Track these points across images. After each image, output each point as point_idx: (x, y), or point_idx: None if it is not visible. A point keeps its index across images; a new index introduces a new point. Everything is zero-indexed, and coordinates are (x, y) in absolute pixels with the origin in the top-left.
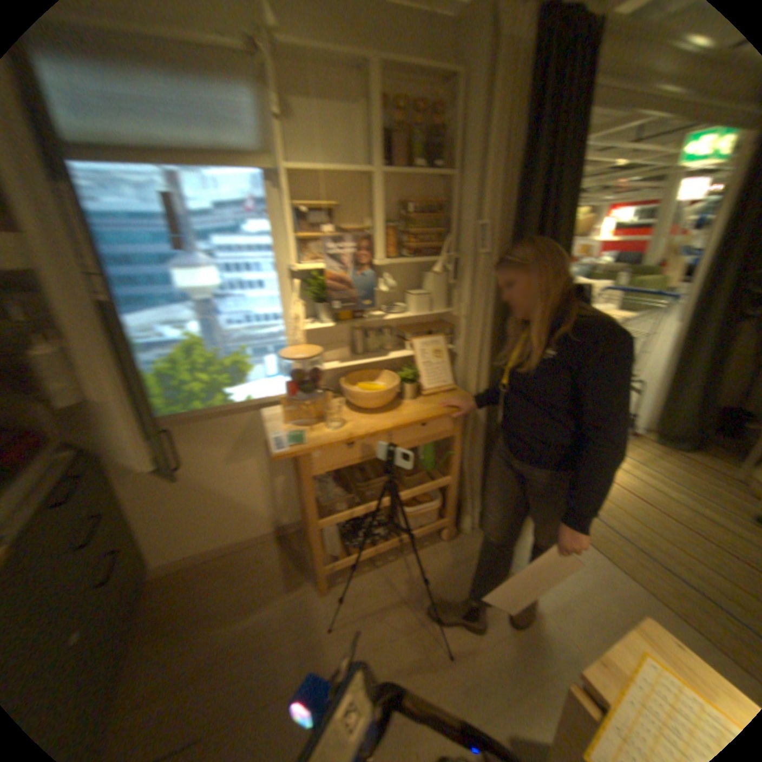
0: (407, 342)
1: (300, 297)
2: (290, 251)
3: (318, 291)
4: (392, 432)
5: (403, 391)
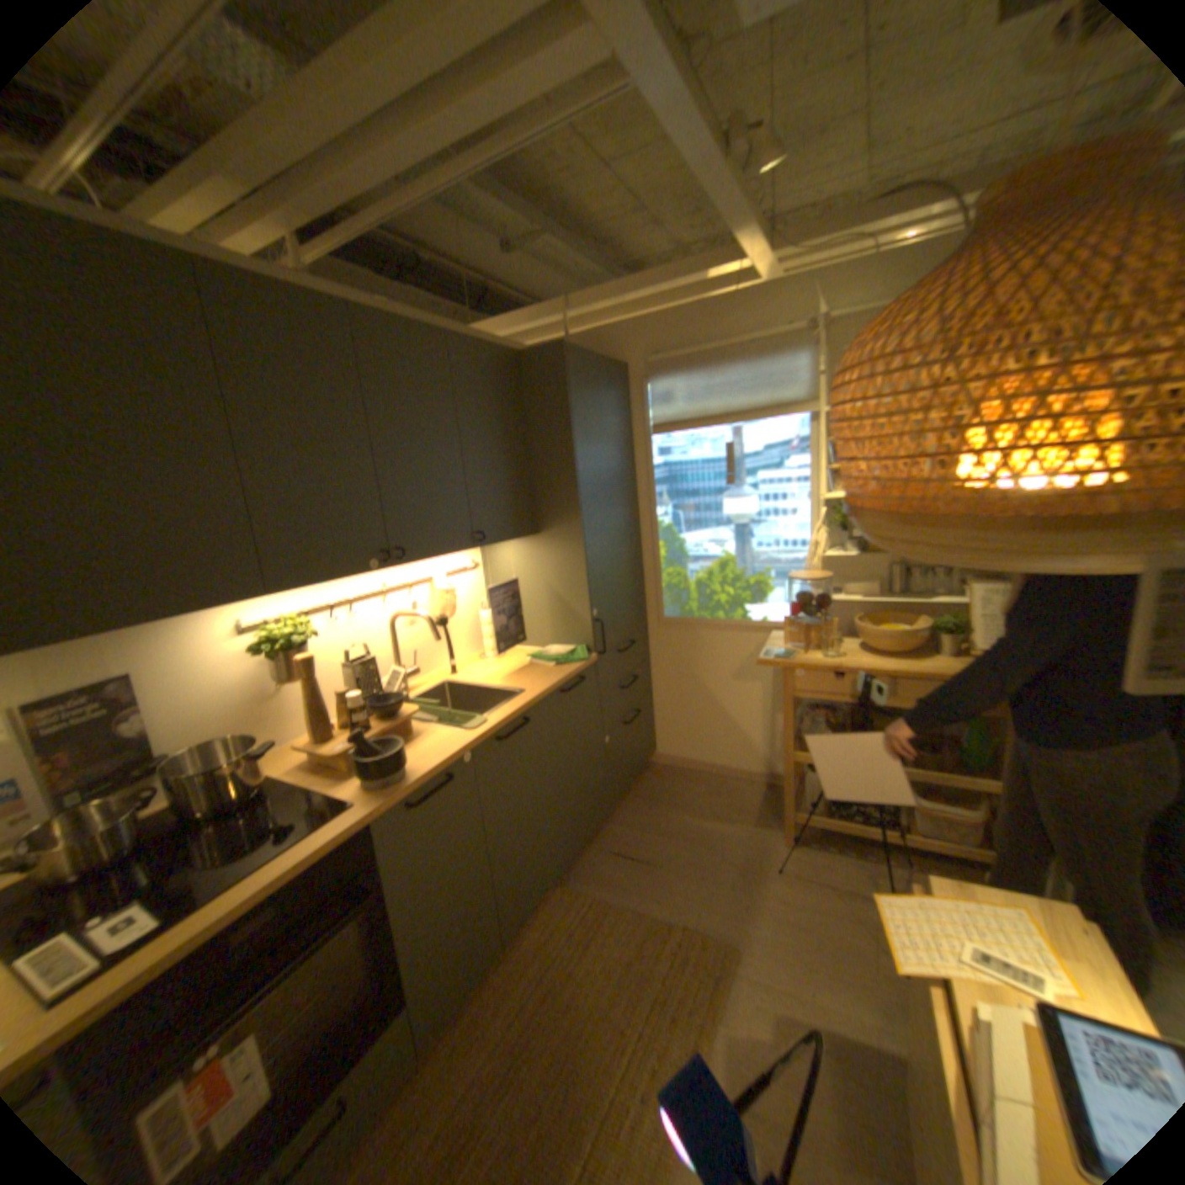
0: (968, 587)
1: (835, 525)
2: (829, 482)
3: (844, 519)
4: (900, 681)
5: (941, 644)
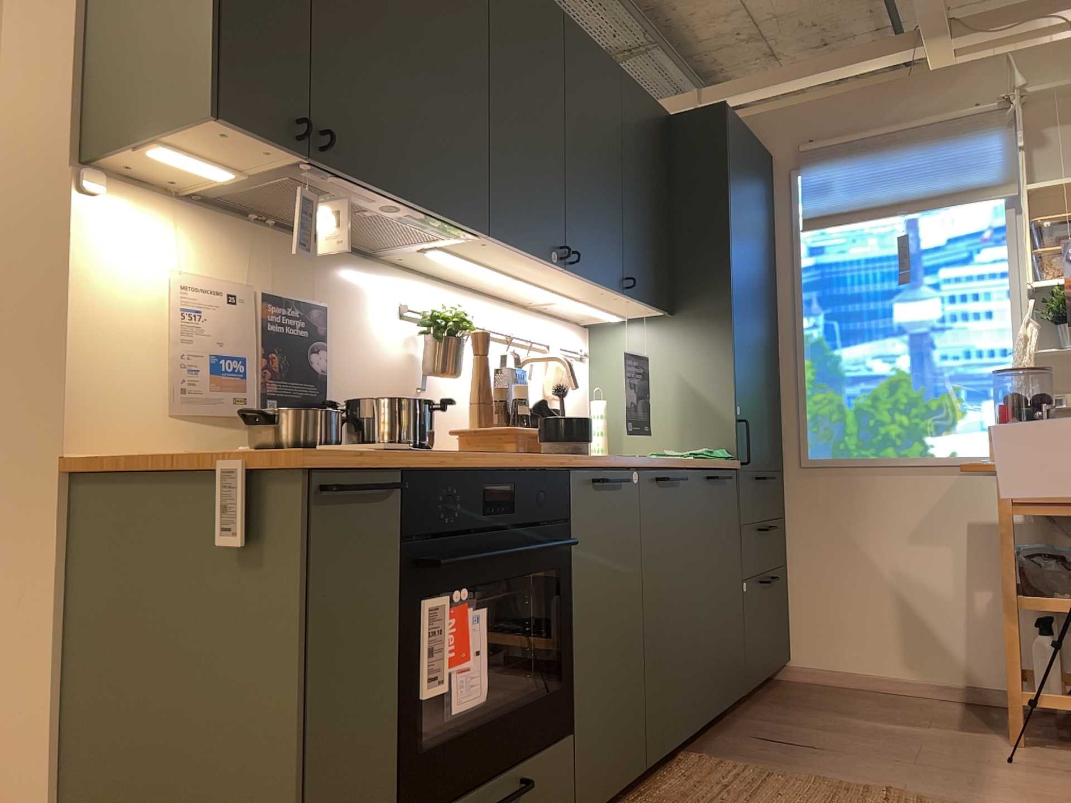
0: None
1: (1042, 328)
2: (1032, 275)
3: (1058, 306)
4: None
5: None
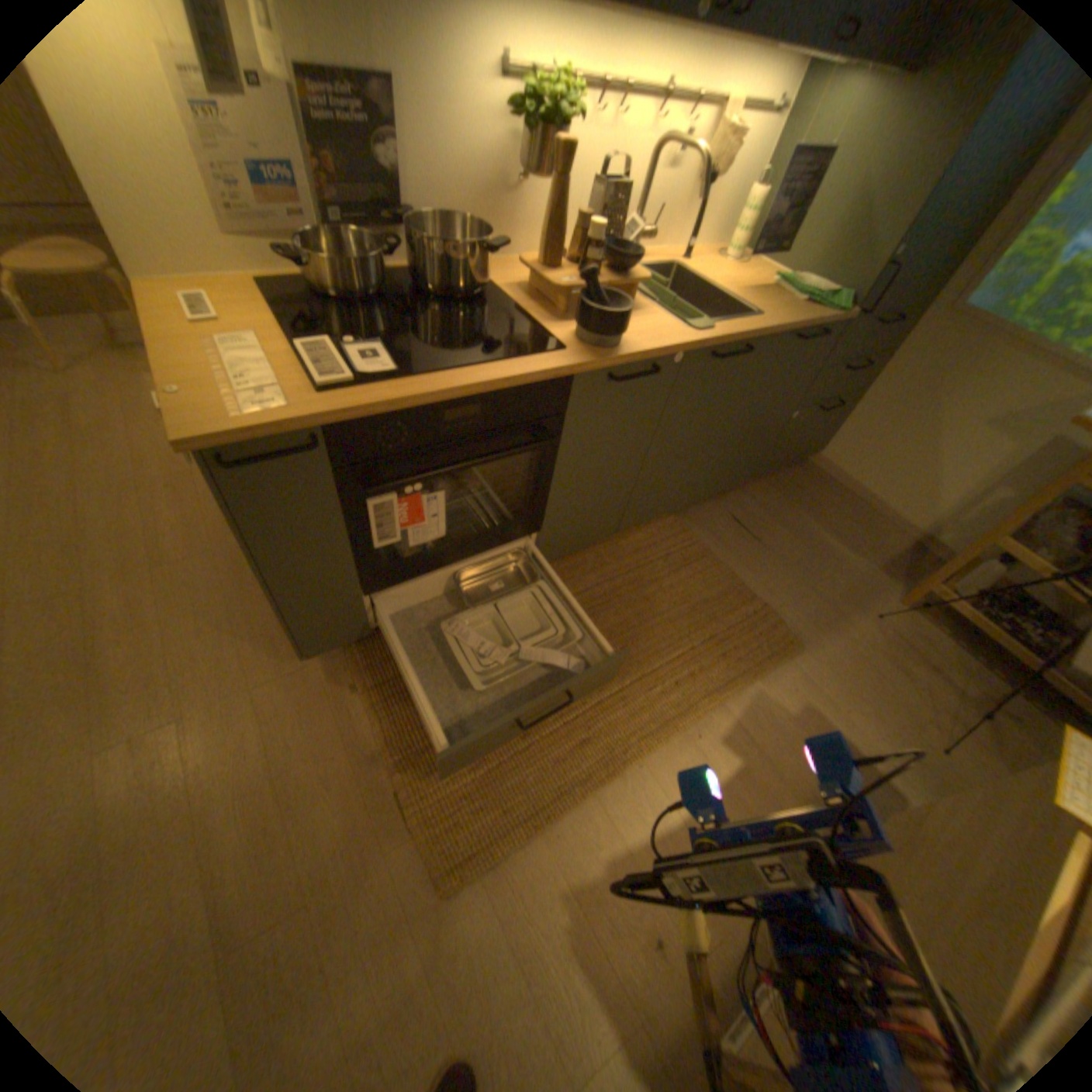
0: None
1: None
2: None
3: None
4: None
5: None
